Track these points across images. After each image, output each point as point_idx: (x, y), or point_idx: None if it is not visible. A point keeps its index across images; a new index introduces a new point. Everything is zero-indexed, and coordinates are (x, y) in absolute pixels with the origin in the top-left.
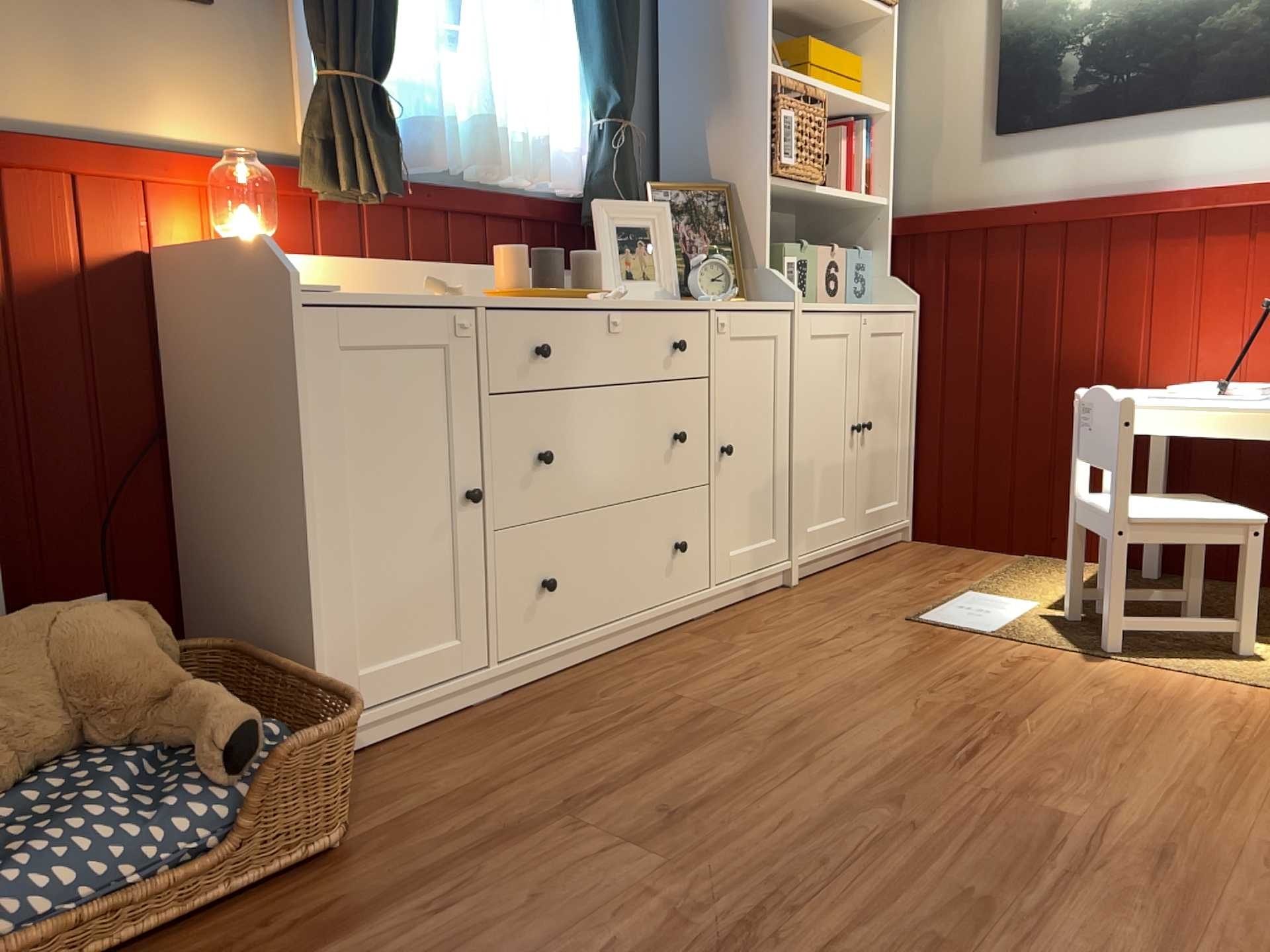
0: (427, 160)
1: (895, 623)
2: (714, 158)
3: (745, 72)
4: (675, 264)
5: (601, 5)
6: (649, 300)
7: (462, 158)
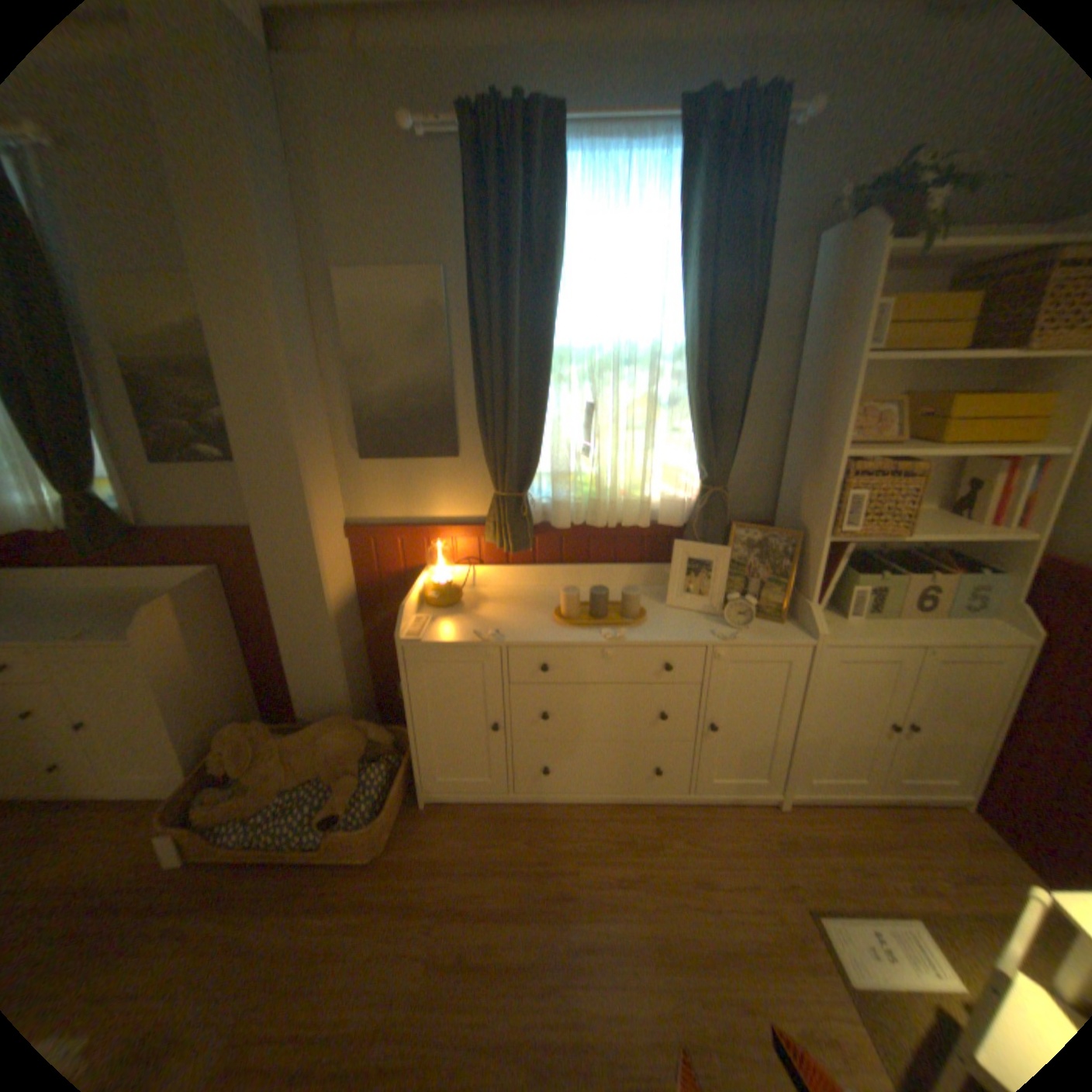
0: (557, 524)
1: (796, 910)
2: (803, 505)
3: (830, 452)
4: (723, 592)
5: (697, 416)
6: (652, 636)
7: (589, 515)
